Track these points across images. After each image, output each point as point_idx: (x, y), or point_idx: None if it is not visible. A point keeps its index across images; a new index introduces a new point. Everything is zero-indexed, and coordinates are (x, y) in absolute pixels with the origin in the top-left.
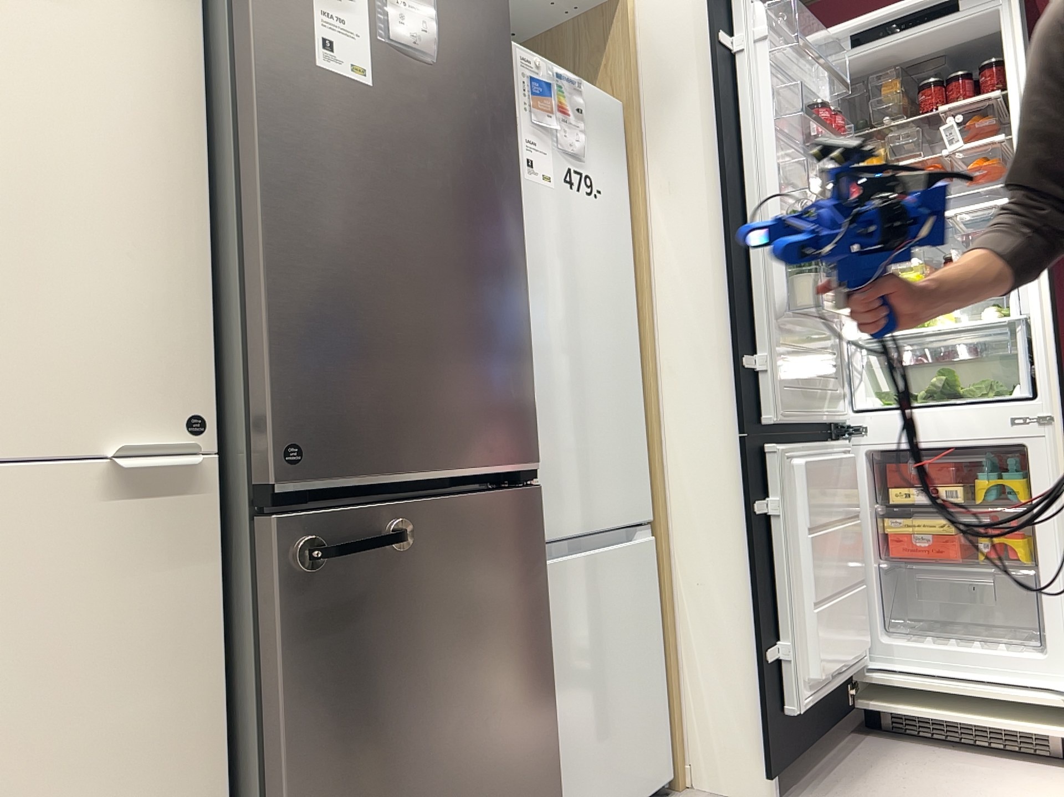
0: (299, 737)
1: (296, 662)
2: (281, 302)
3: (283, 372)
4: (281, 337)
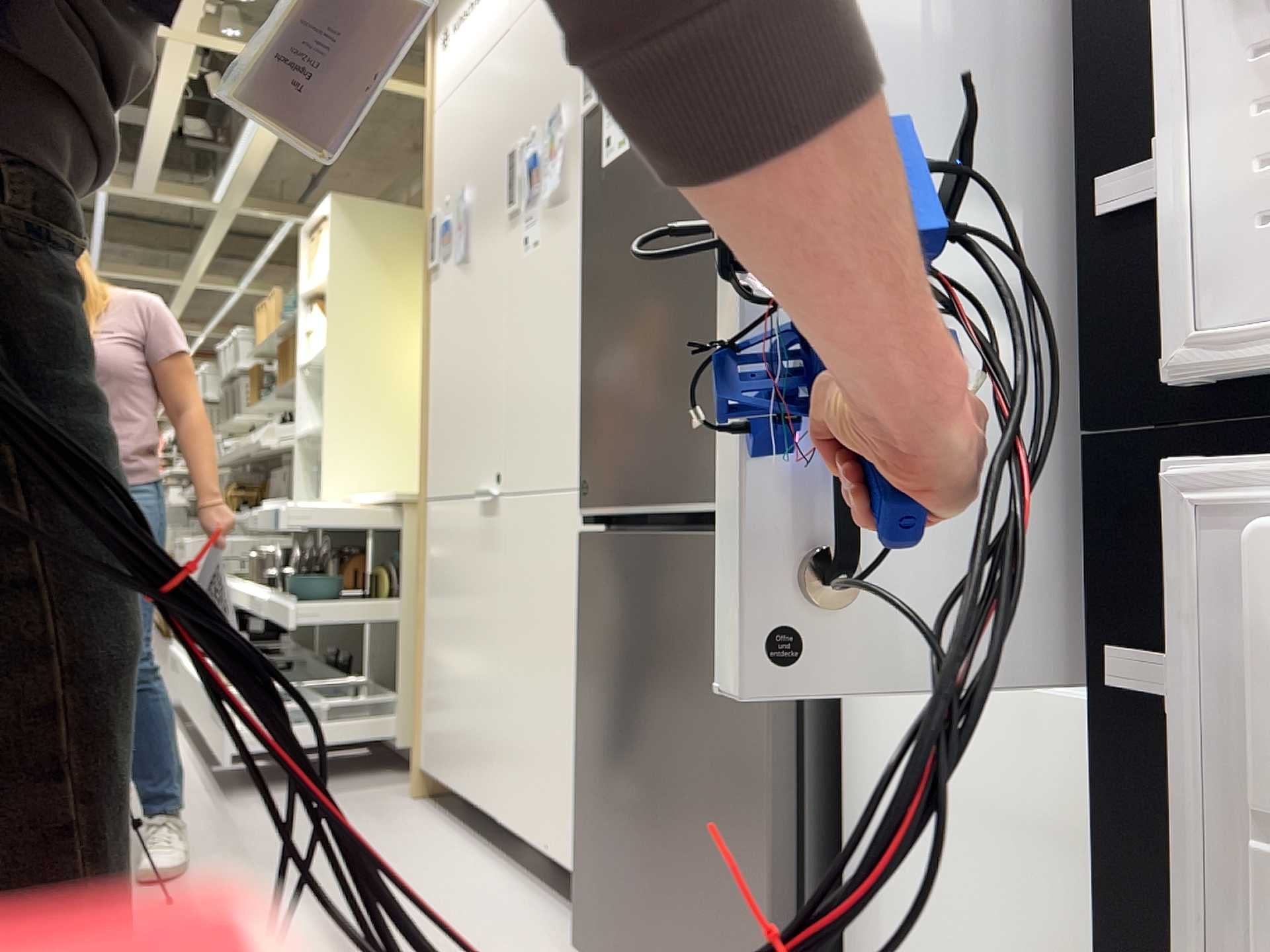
0: (582, 698)
1: (583, 643)
2: (586, 373)
3: (585, 426)
4: (585, 400)
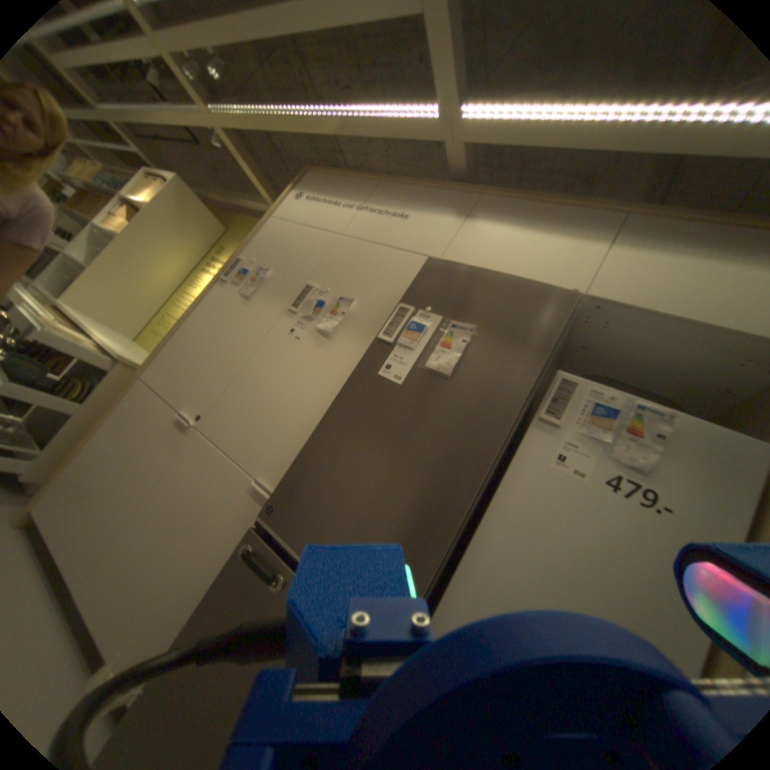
0: (199, 621)
1: (219, 591)
2: (307, 455)
3: (291, 481)
4: (299, 468)
